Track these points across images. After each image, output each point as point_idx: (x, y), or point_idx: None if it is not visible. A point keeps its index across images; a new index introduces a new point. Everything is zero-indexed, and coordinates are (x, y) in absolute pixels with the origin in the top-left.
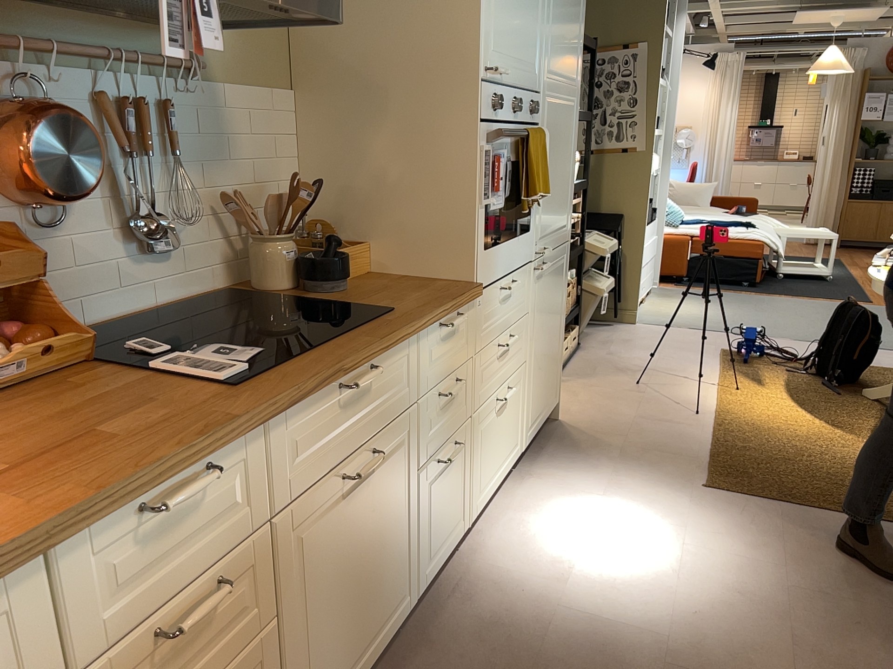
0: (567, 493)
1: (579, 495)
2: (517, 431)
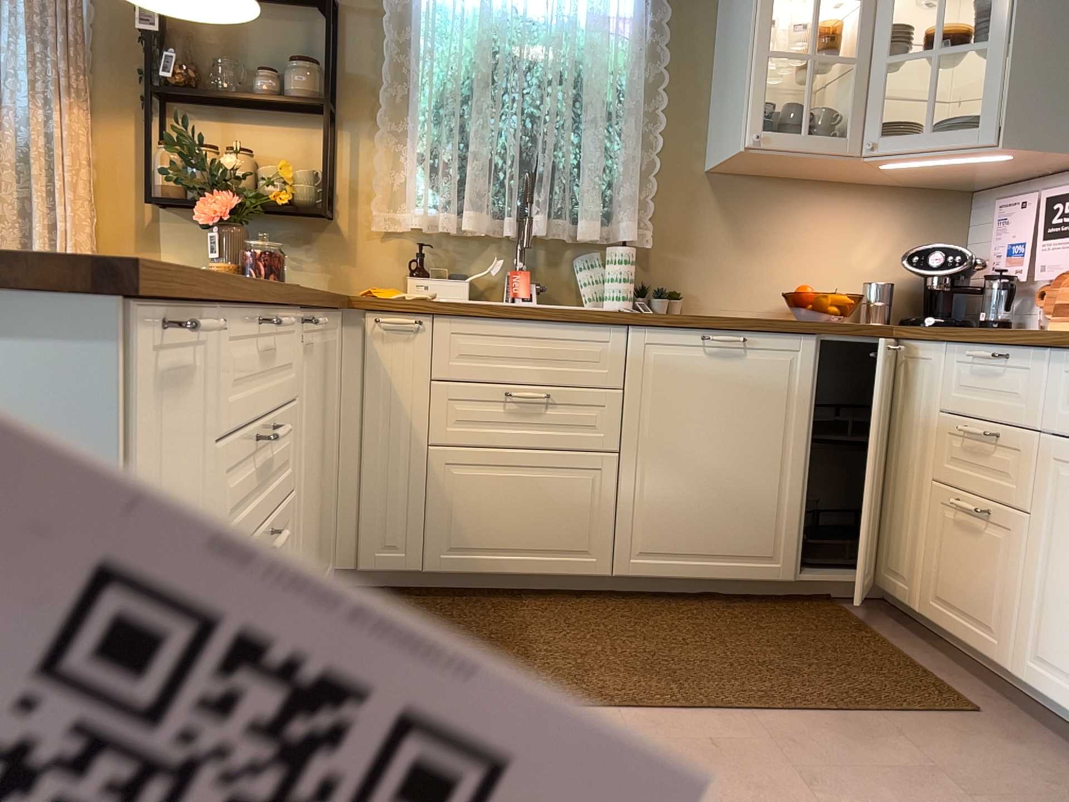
0: None
1: None
2: None
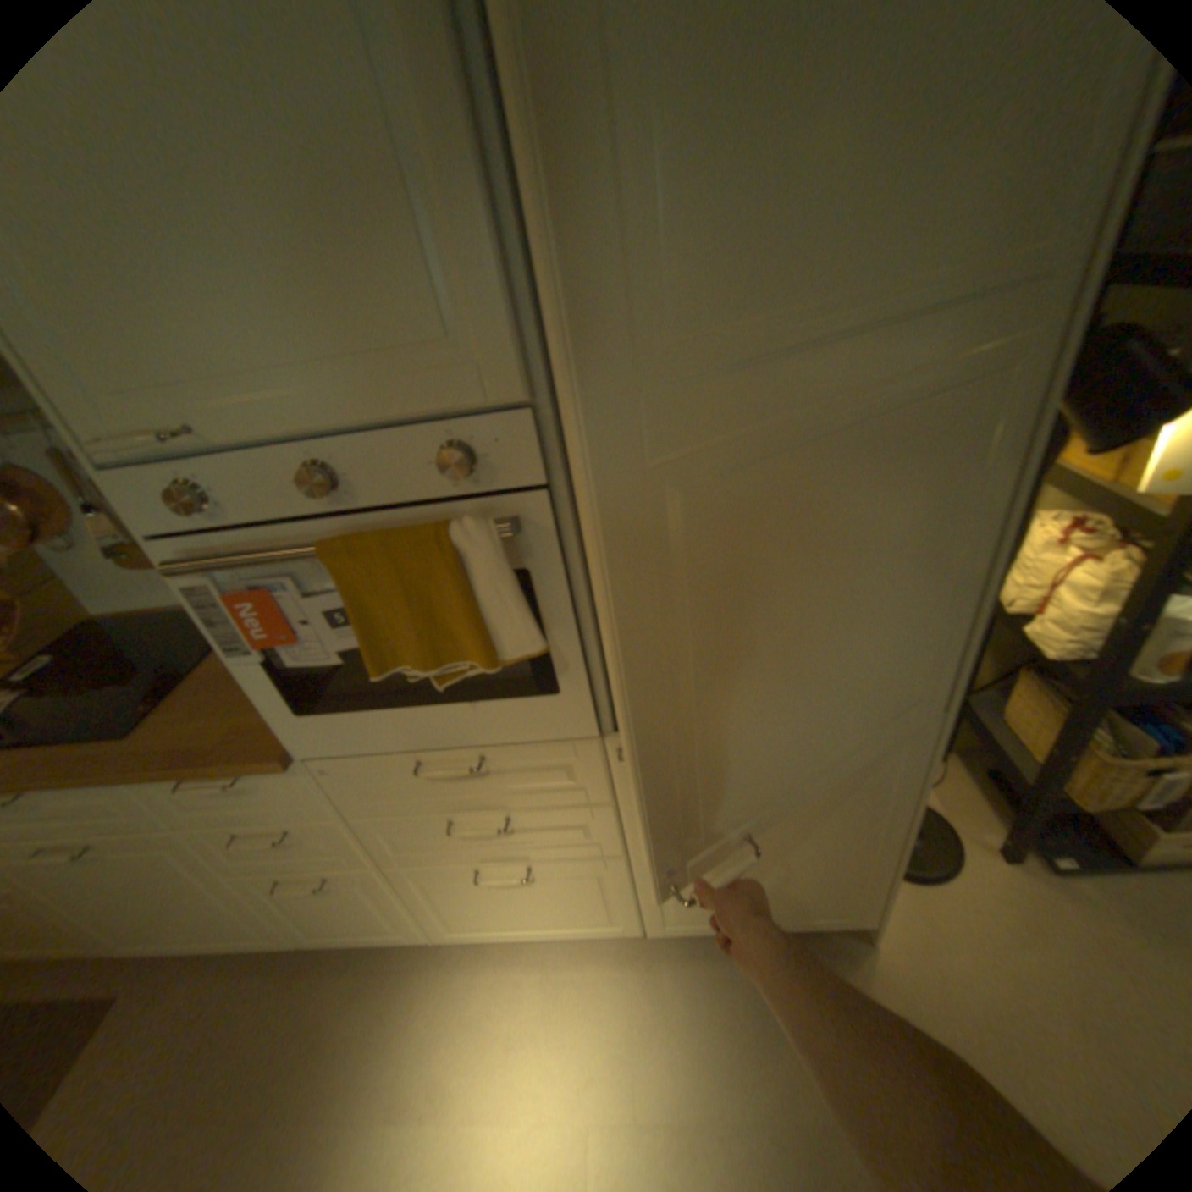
0: (617, 1052)
1: (622, 1078)
2: (605, 916)
